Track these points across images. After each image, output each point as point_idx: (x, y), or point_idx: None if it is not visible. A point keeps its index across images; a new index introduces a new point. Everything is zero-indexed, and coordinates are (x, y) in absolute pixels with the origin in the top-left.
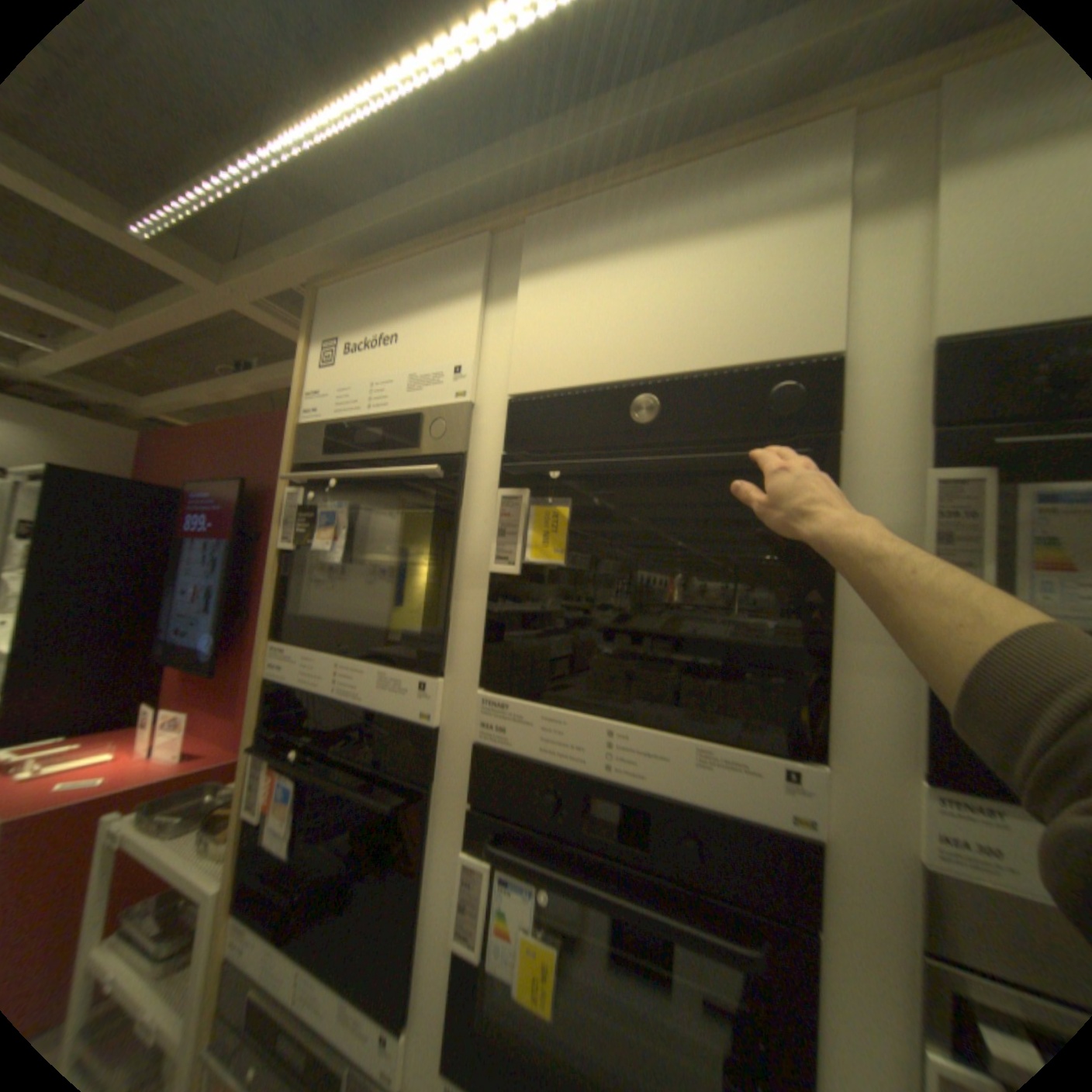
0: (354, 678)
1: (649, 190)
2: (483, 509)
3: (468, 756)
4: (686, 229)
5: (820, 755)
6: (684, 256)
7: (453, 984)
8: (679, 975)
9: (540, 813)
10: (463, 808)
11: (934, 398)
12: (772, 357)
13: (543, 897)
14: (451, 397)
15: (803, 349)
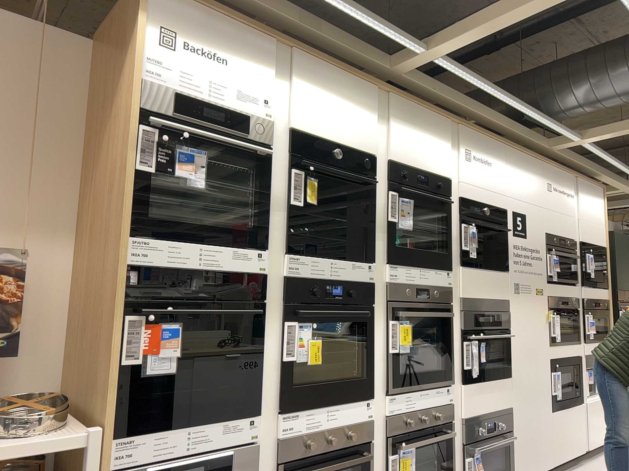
0: (219, 255)
1: (335, 79)
2: (280, 177)
3: (280, 282)
4: (344, 100)
5: (371, 260)
6: (344, 109)
7: (285, 371)
8: (336, 336)
9: (312, 294)
10: (279, 304)
11: (385, 175)
12: (362, 153)
13: (313, 324)
14: (266, 120)
15: (368, 153)
